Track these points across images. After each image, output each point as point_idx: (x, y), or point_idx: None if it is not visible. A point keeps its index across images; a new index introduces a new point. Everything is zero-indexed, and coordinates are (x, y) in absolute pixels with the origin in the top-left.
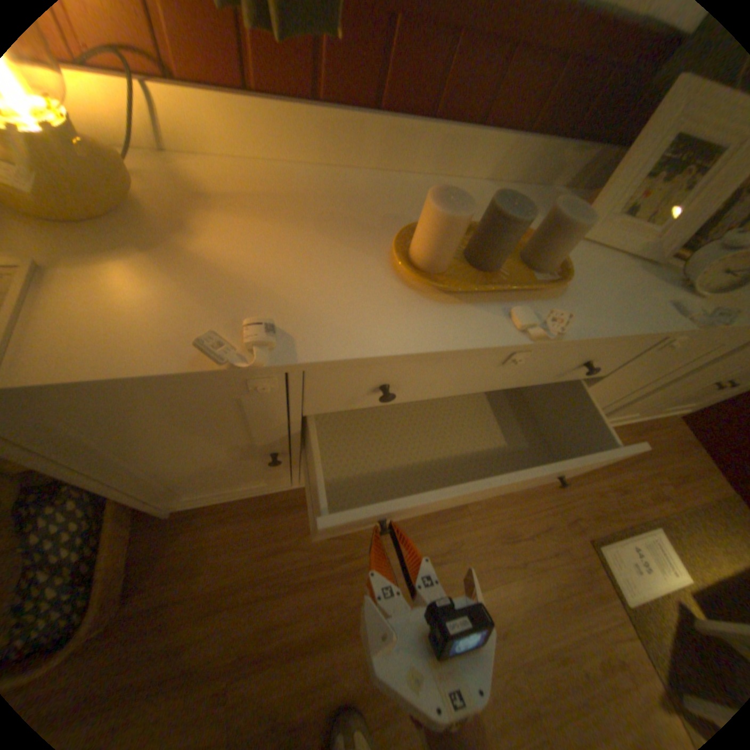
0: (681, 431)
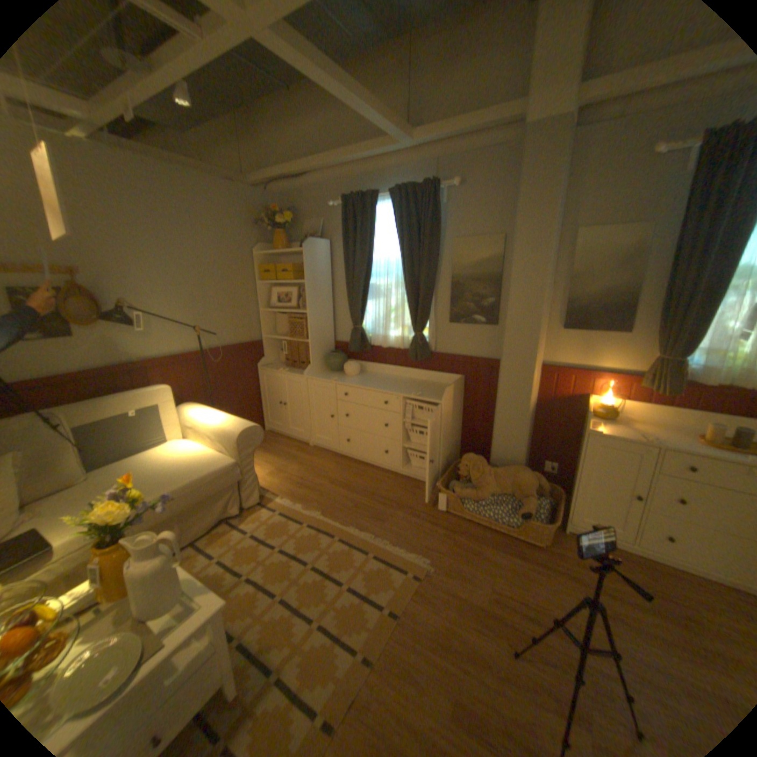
0: None
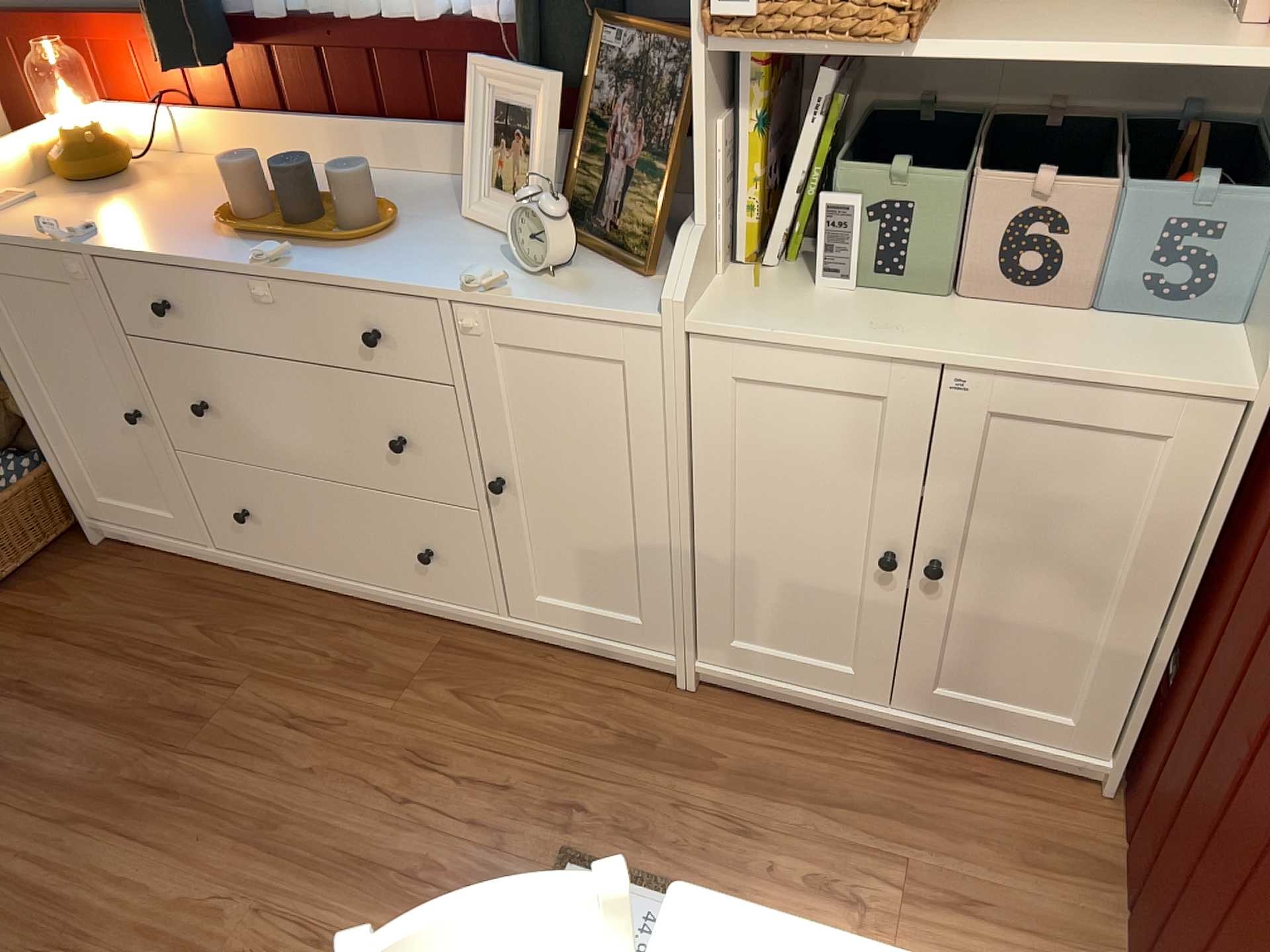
0: (1081, 818)
